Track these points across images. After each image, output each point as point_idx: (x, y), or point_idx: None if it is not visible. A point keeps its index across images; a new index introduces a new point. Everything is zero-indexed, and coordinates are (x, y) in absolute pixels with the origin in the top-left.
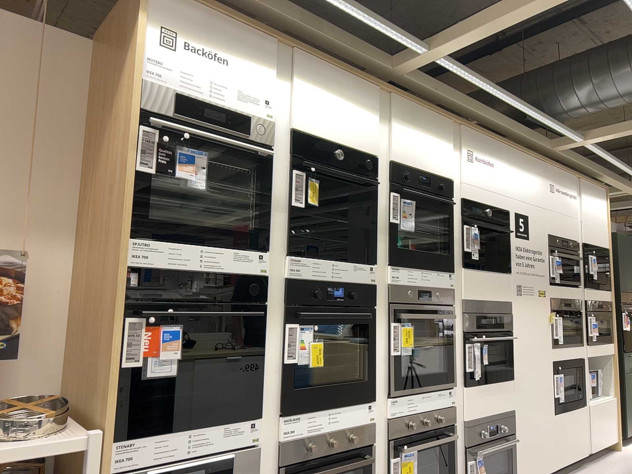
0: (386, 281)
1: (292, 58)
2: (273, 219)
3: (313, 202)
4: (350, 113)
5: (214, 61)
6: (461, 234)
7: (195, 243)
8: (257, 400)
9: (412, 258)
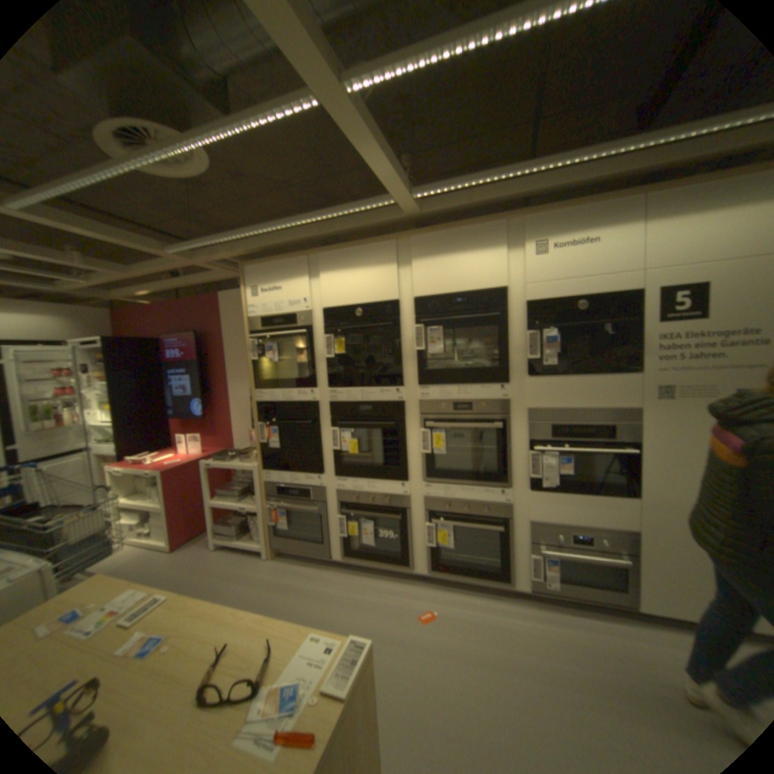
0: (418, 399)
1: (315, 255)
2: (315, 368)
3: (337, 352)
4: (365, 272)
5: (269, 288)
6: (531, 341)
7: (275, 390)
8: (319, 470)
9: (450, 376)
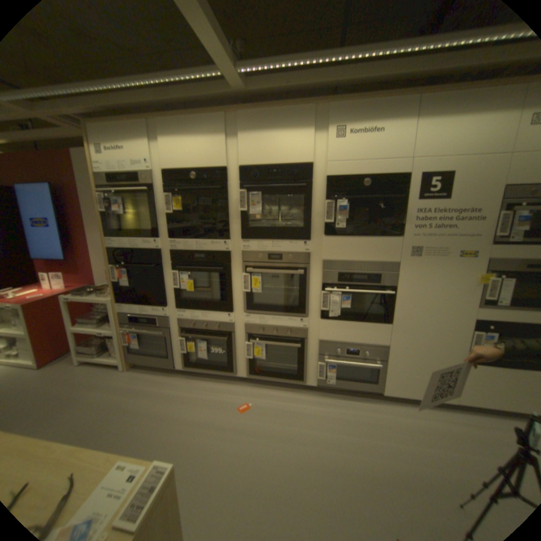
0: (242, 251)
1: (154, 121)
2: (158, 222)
3: (175, 209)
4: (199, 141)
5: (113, 147)
6: (328, 208)
7: (124, 238)
8: (163, 304)
9: (267, 233)
